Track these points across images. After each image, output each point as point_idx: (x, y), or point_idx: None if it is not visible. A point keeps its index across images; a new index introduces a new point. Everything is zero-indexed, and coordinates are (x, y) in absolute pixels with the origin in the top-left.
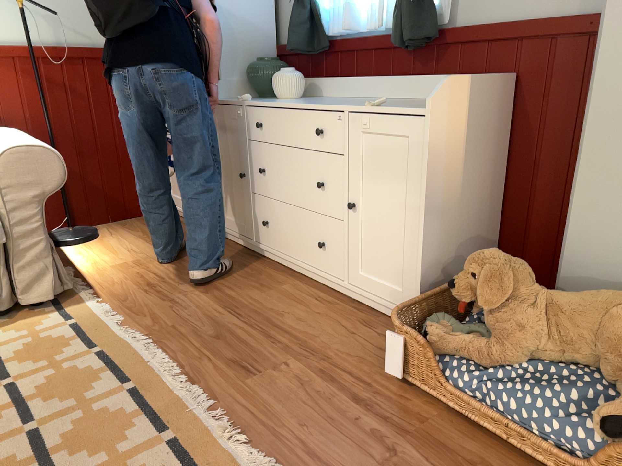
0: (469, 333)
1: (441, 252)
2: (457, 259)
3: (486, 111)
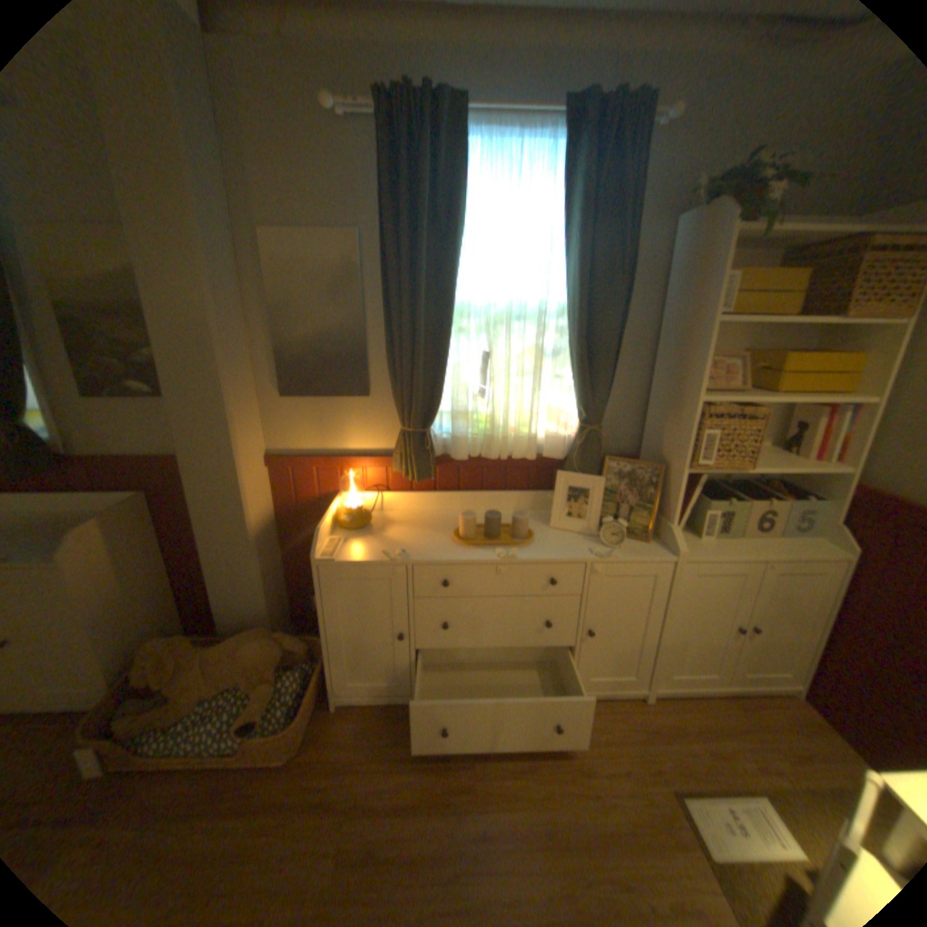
0: (154, 706)
1: (118, 647)
2: (138, 639)
3: (124, 529)
